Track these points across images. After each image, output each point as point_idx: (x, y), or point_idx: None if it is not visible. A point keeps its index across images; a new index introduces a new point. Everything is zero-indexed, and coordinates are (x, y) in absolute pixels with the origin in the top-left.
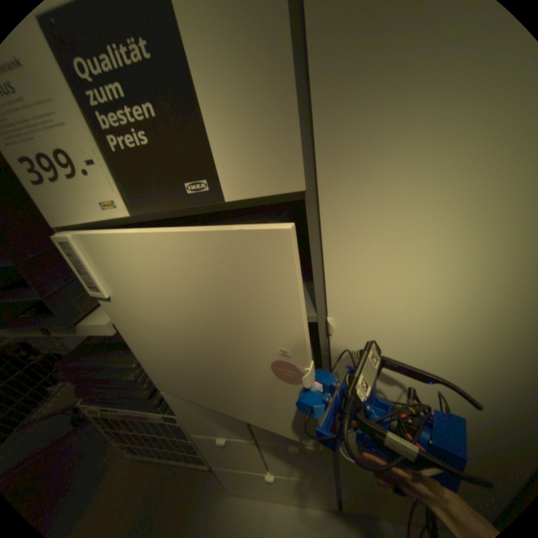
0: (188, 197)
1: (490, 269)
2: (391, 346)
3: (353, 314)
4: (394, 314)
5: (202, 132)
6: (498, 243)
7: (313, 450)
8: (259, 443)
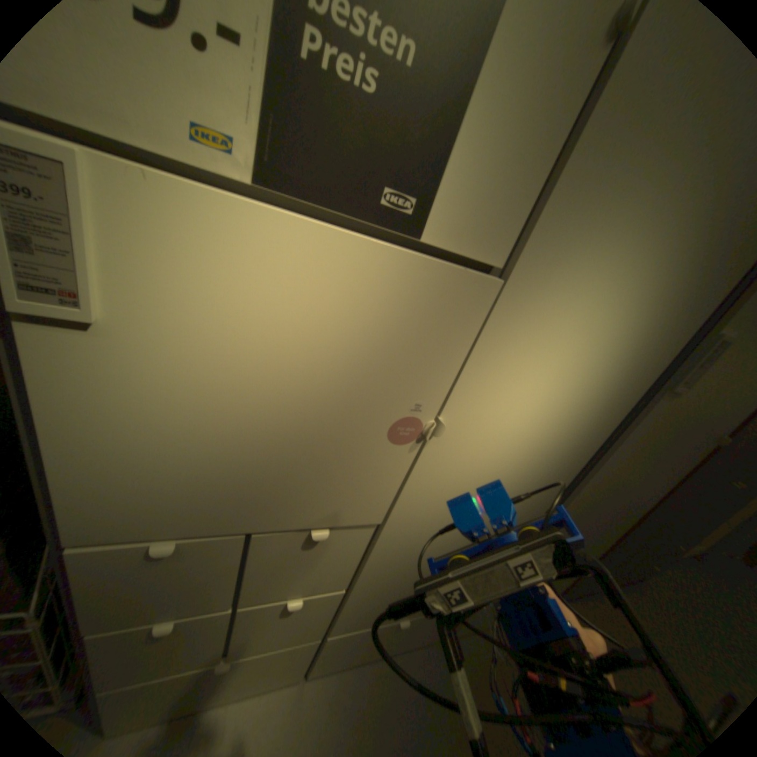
0: (374, 208)
1: (567, 387)
2: (473, 453)
3: (462, 416)
4: (494, 419)
5: (451, 137)
6: (581, 368)
7: (320, 598)
8: (237, 611)
